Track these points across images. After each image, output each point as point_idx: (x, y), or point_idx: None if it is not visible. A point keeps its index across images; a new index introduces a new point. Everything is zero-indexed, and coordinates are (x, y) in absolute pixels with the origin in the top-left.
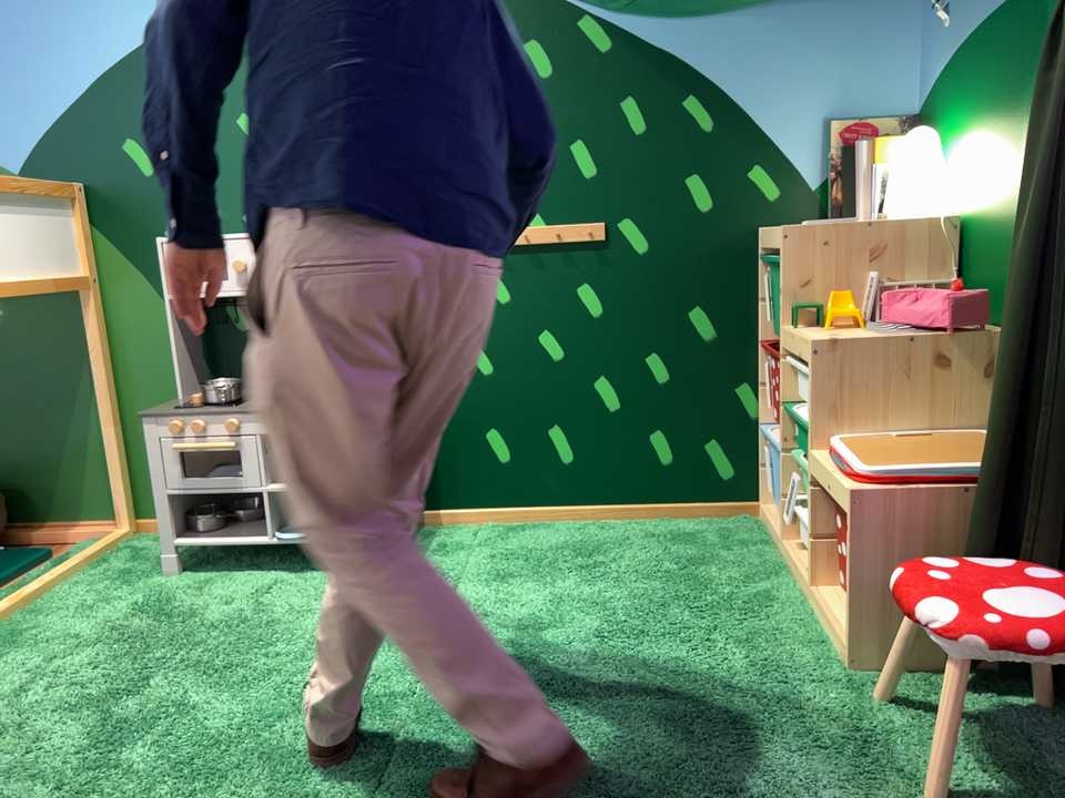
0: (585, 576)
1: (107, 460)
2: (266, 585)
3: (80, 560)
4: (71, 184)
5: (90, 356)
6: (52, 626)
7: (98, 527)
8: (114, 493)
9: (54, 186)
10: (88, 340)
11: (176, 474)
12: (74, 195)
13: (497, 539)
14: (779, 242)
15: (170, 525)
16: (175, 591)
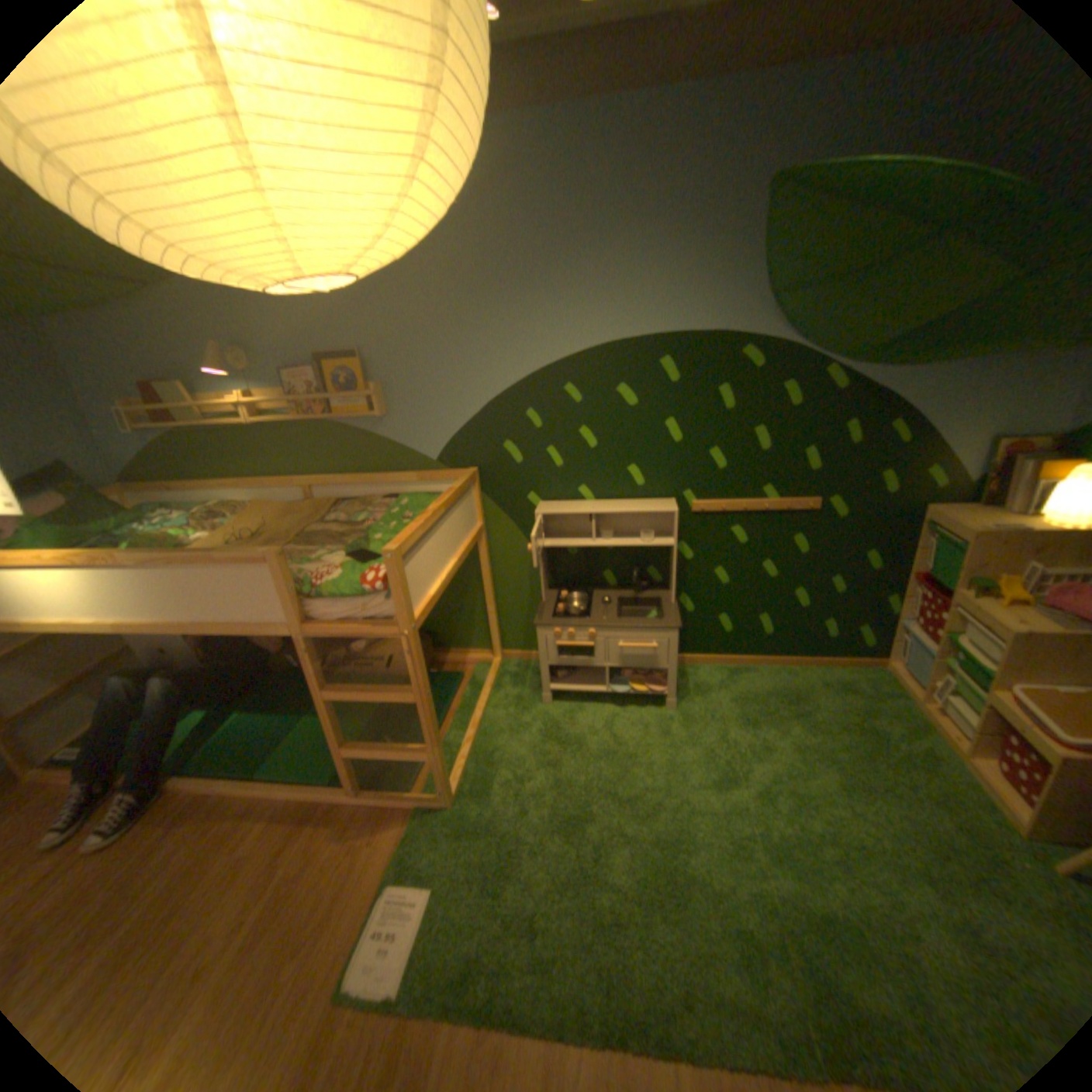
0: (803, 726)
1: (485, 621)
2: (608, 718)
3: (489, 689)
4: (473, 473)
5: (477, 566)
6: (504, 749)
7: (480, 655)
8: (493, 641)
9: (462, 473)
10: (476, 558)
11: (554, 657)
12: (475, 479)
13: (727, 681)
14: (965, 537)
15: (548, 681)
16: (556, 719)
